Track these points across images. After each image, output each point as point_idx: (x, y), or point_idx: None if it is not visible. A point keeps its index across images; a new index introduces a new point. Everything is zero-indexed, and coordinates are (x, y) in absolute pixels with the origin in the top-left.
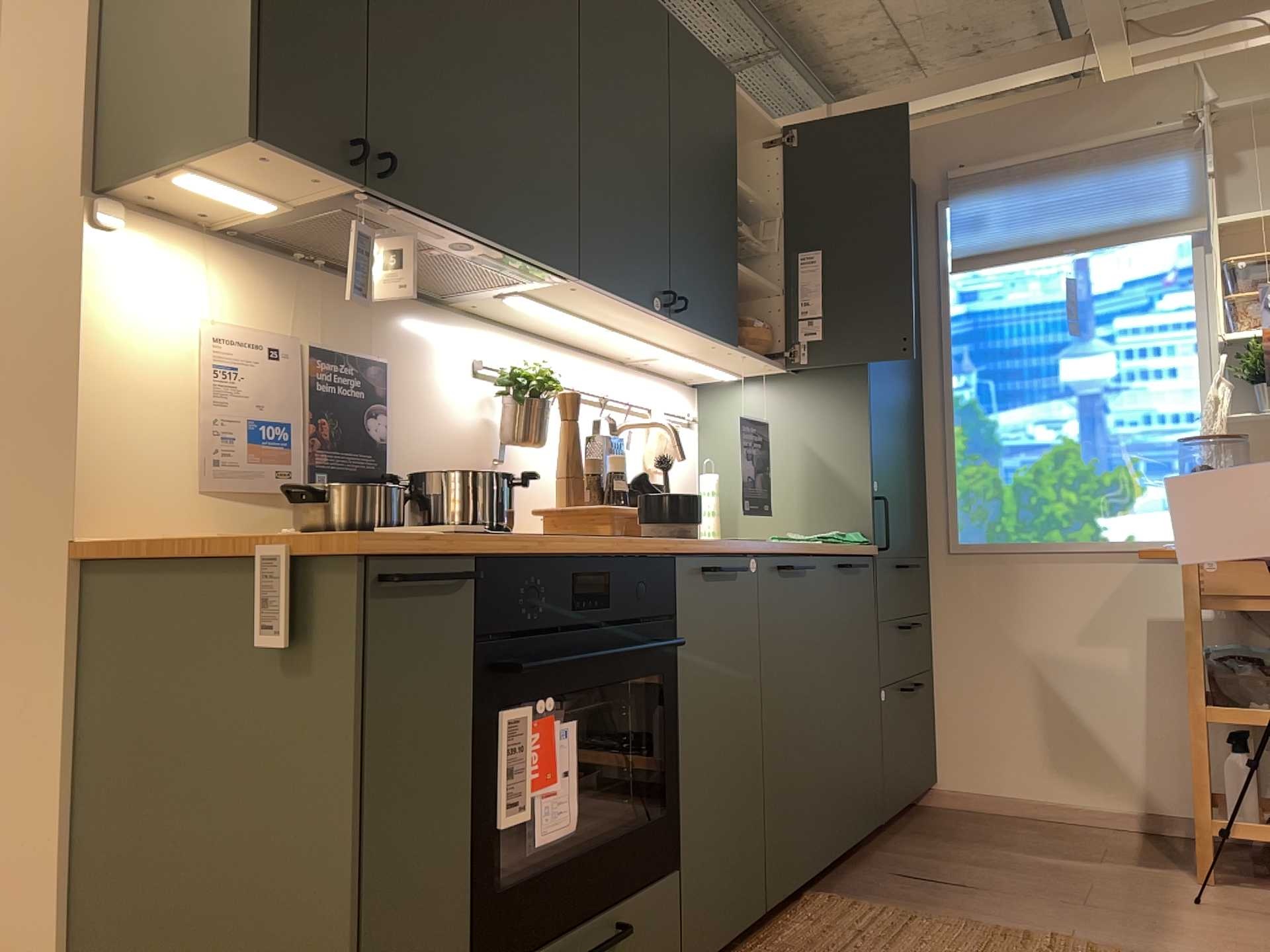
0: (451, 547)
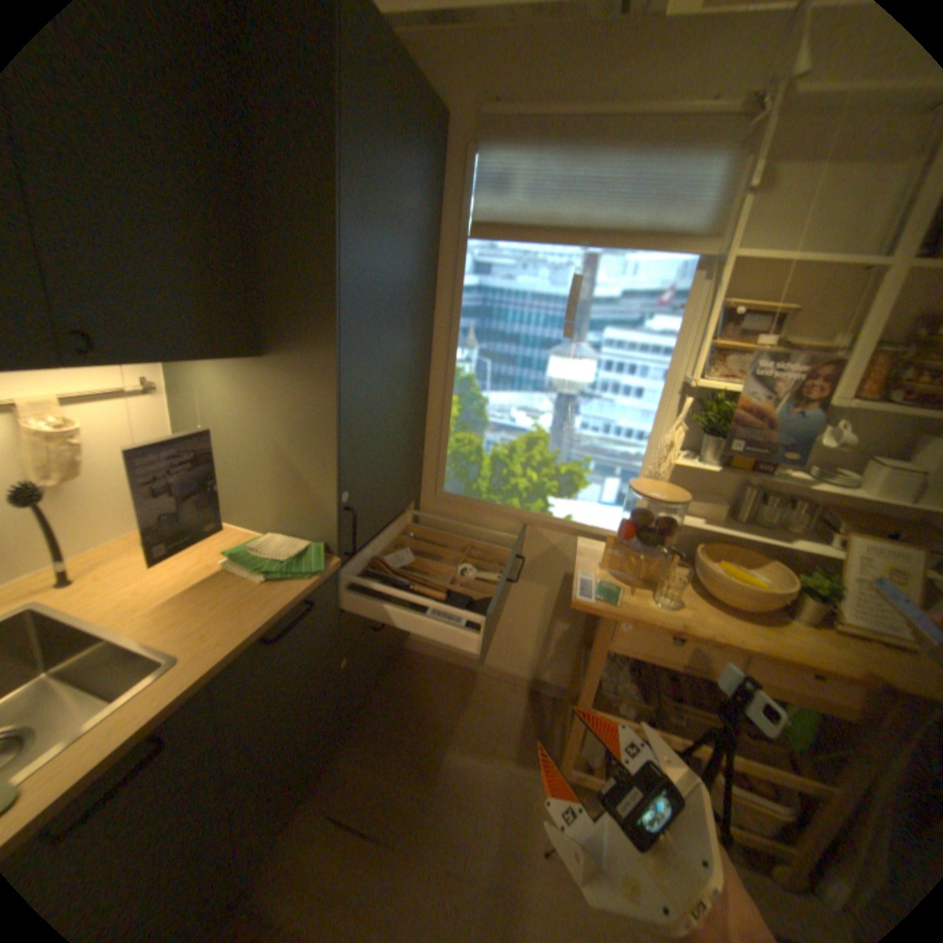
0: None
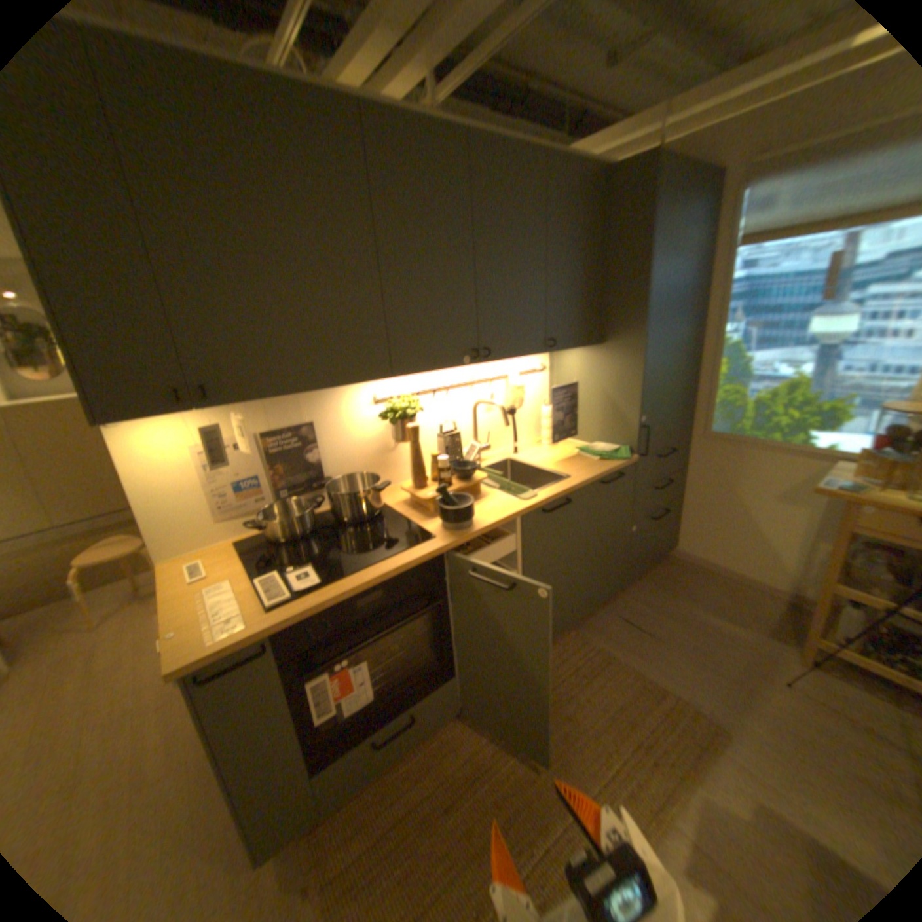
0: (244, 643)
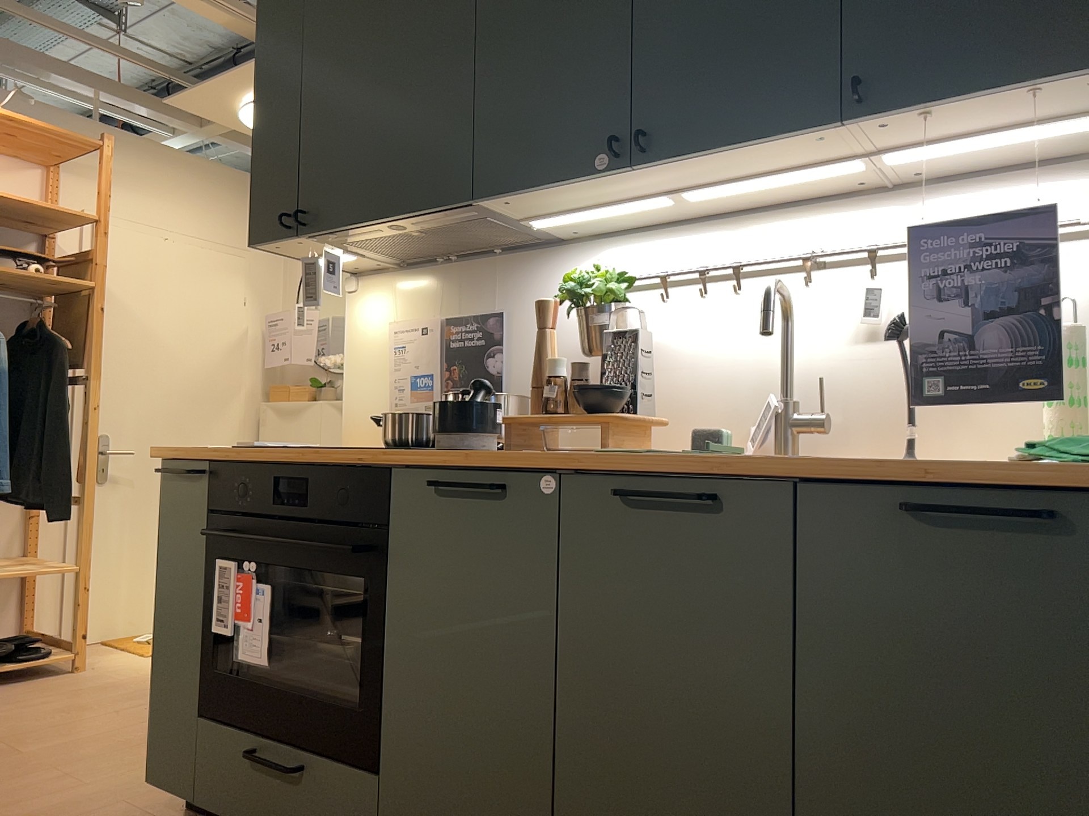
0: (191, 455)
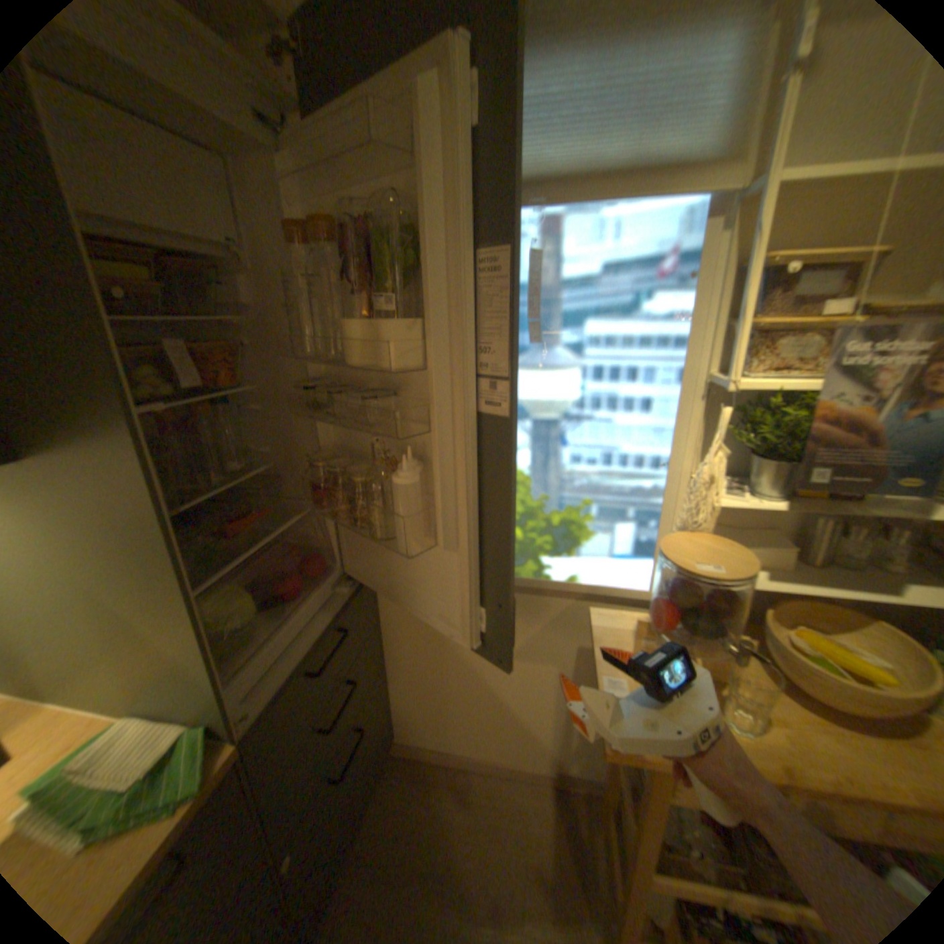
0: None
